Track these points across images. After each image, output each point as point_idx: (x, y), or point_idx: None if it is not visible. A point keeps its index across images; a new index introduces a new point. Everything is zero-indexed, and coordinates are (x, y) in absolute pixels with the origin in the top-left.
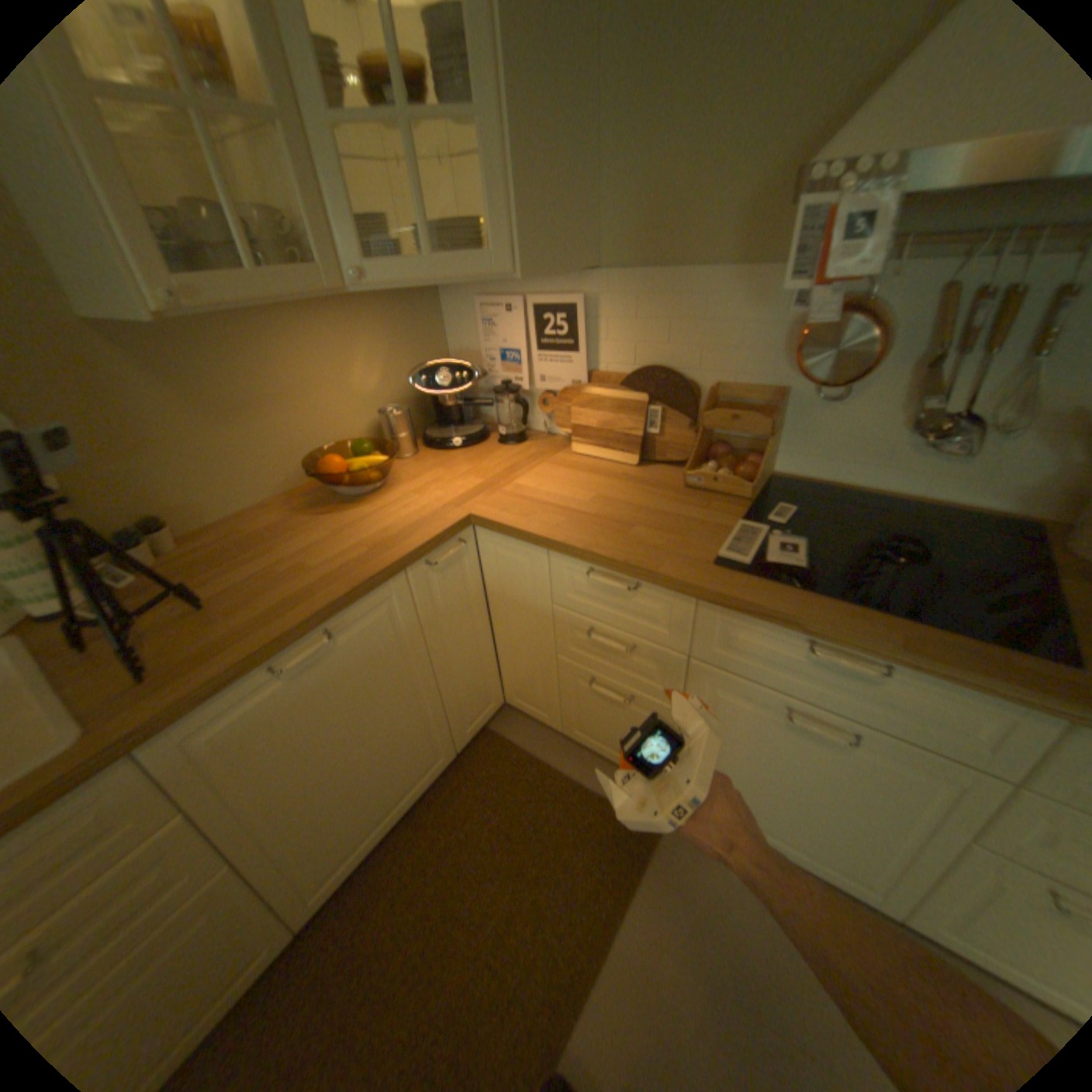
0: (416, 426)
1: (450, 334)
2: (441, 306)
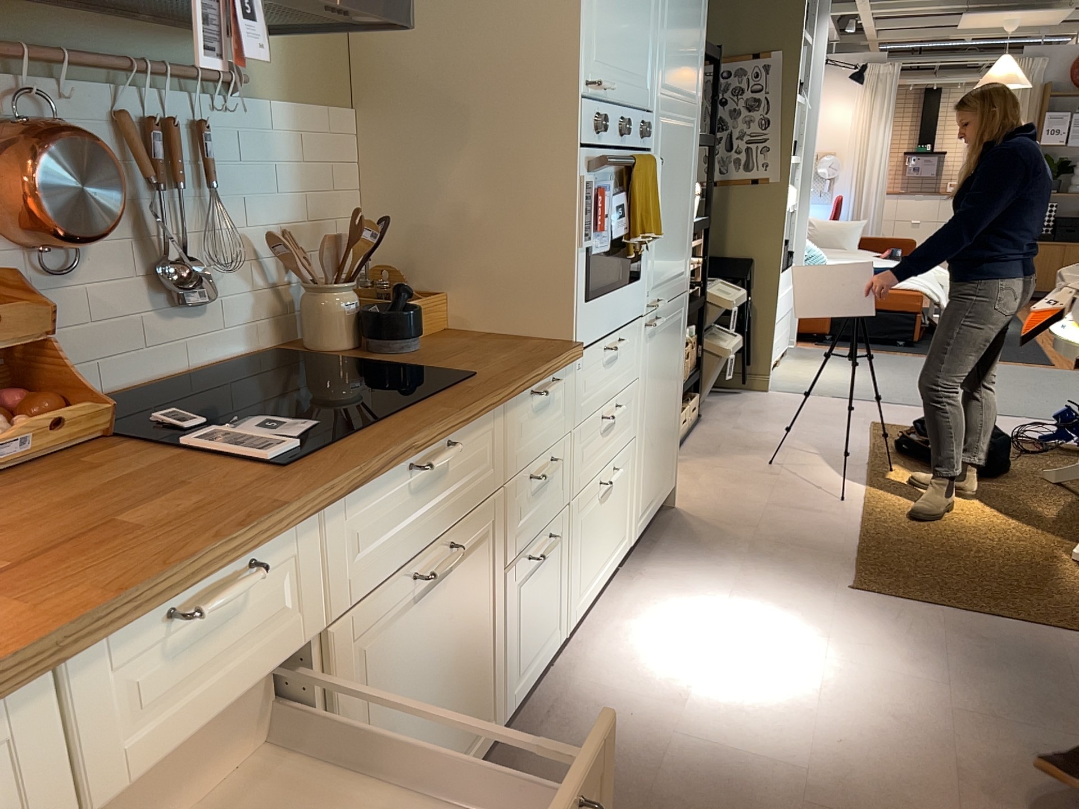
0: None
1: None
2: None
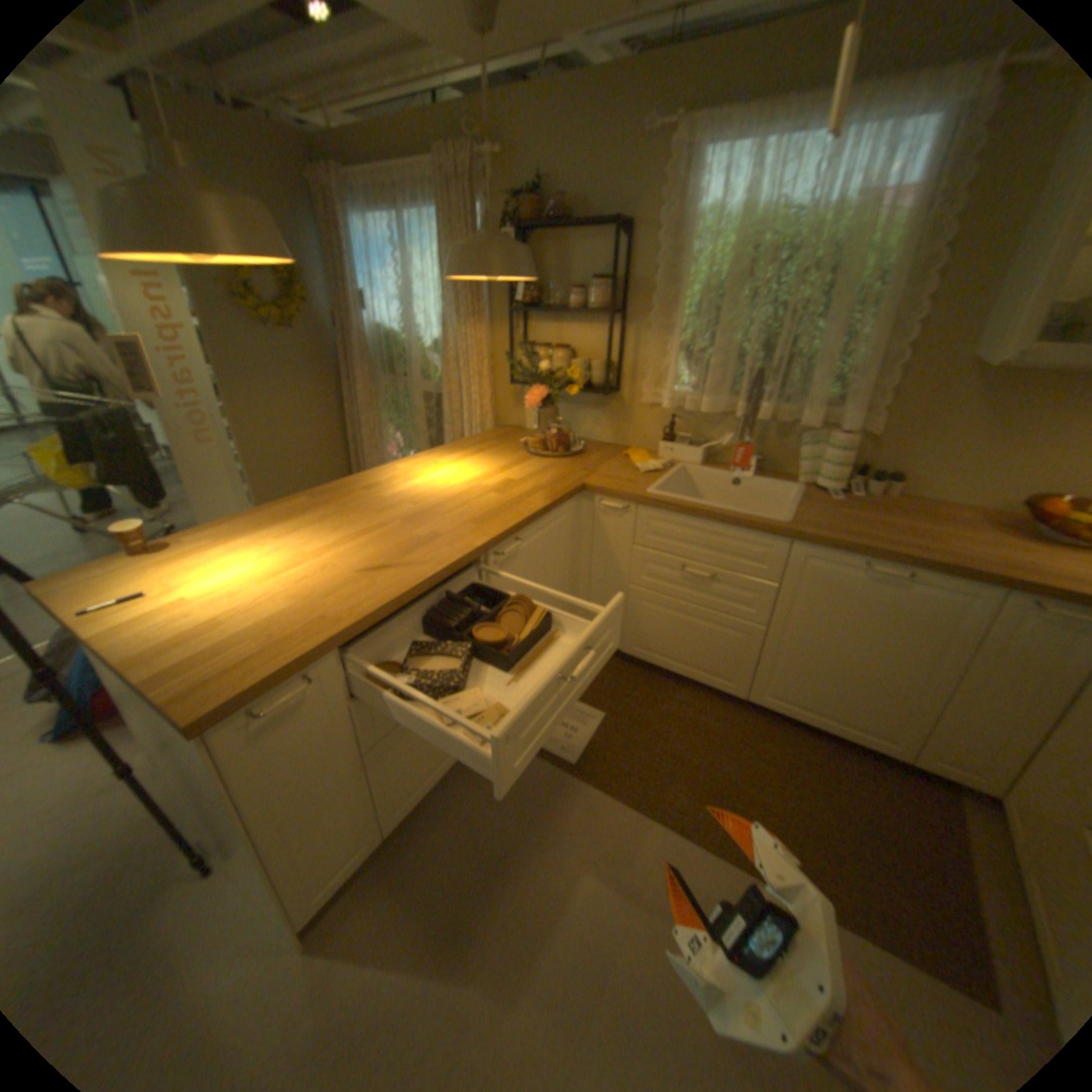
0: None
1: None
2: None
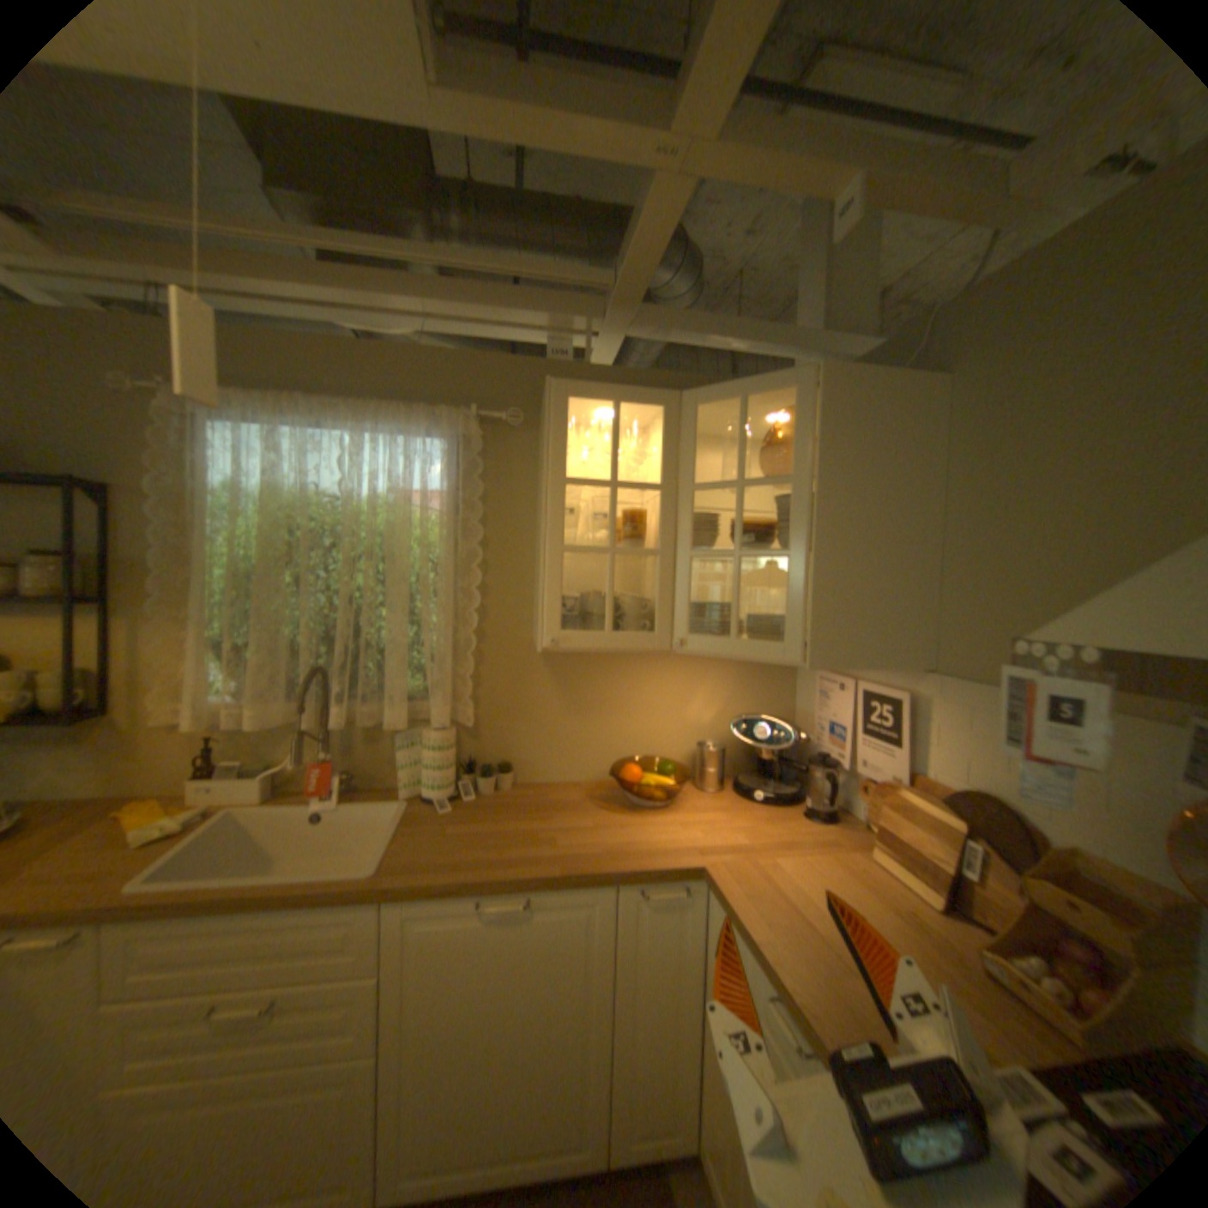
0: (738, 766)
1: (800, 694)
2: (798, 668)
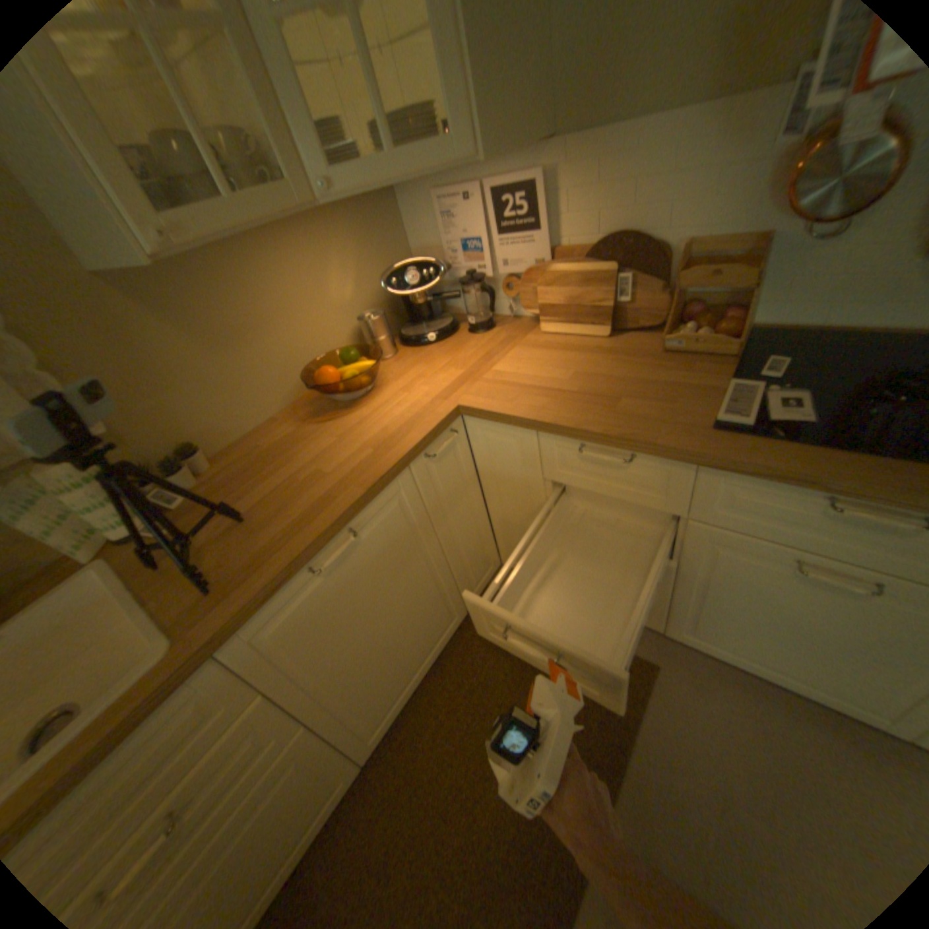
0: (390, 327)
1: (410, 233)
2: (398, 206)
